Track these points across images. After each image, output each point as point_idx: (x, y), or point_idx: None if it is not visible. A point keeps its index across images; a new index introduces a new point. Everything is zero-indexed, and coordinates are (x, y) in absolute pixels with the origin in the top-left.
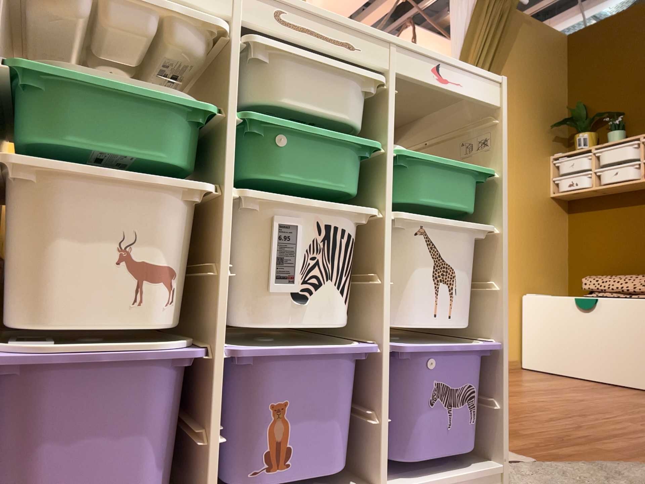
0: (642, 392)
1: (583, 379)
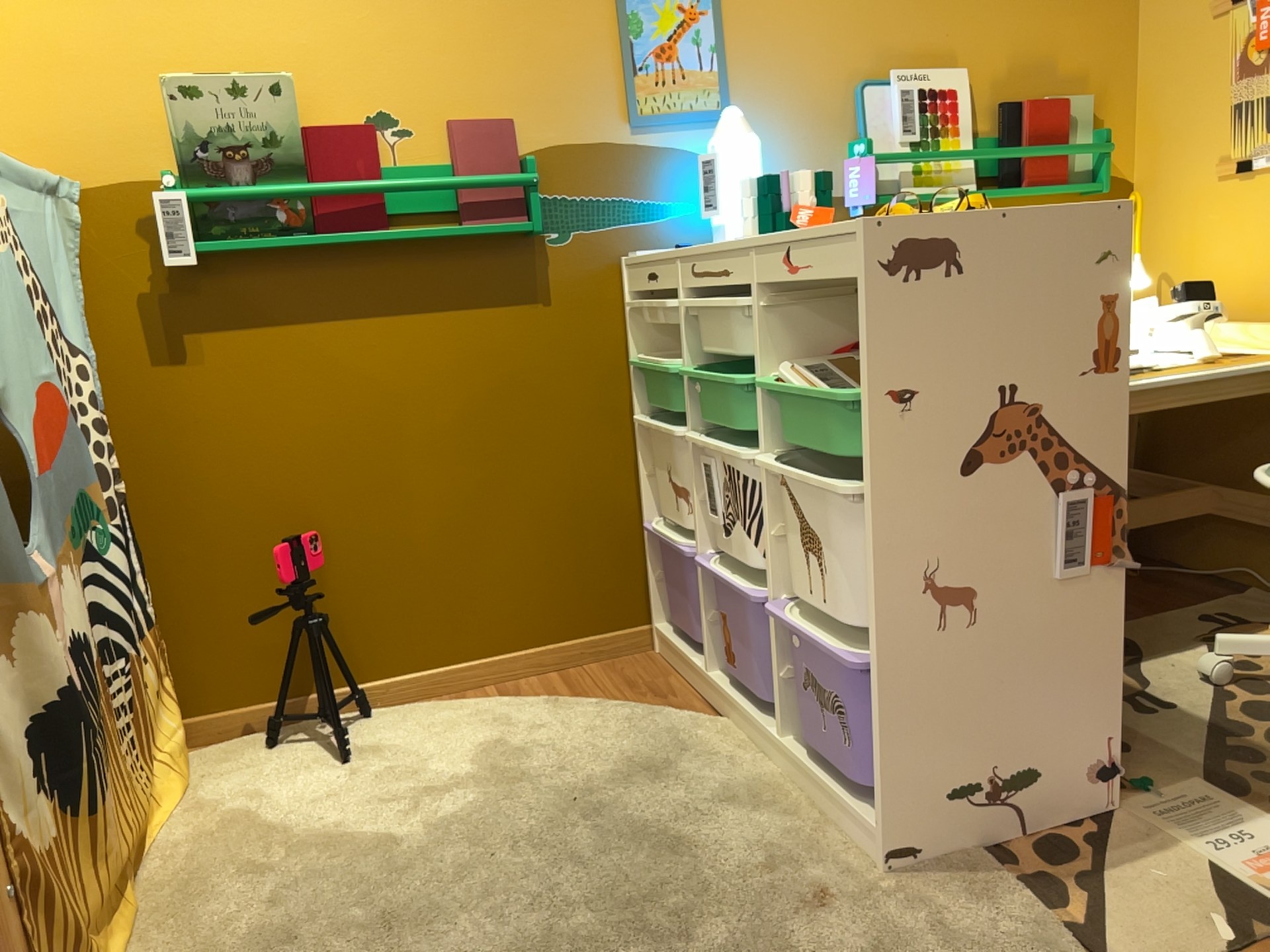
0: None
1: None
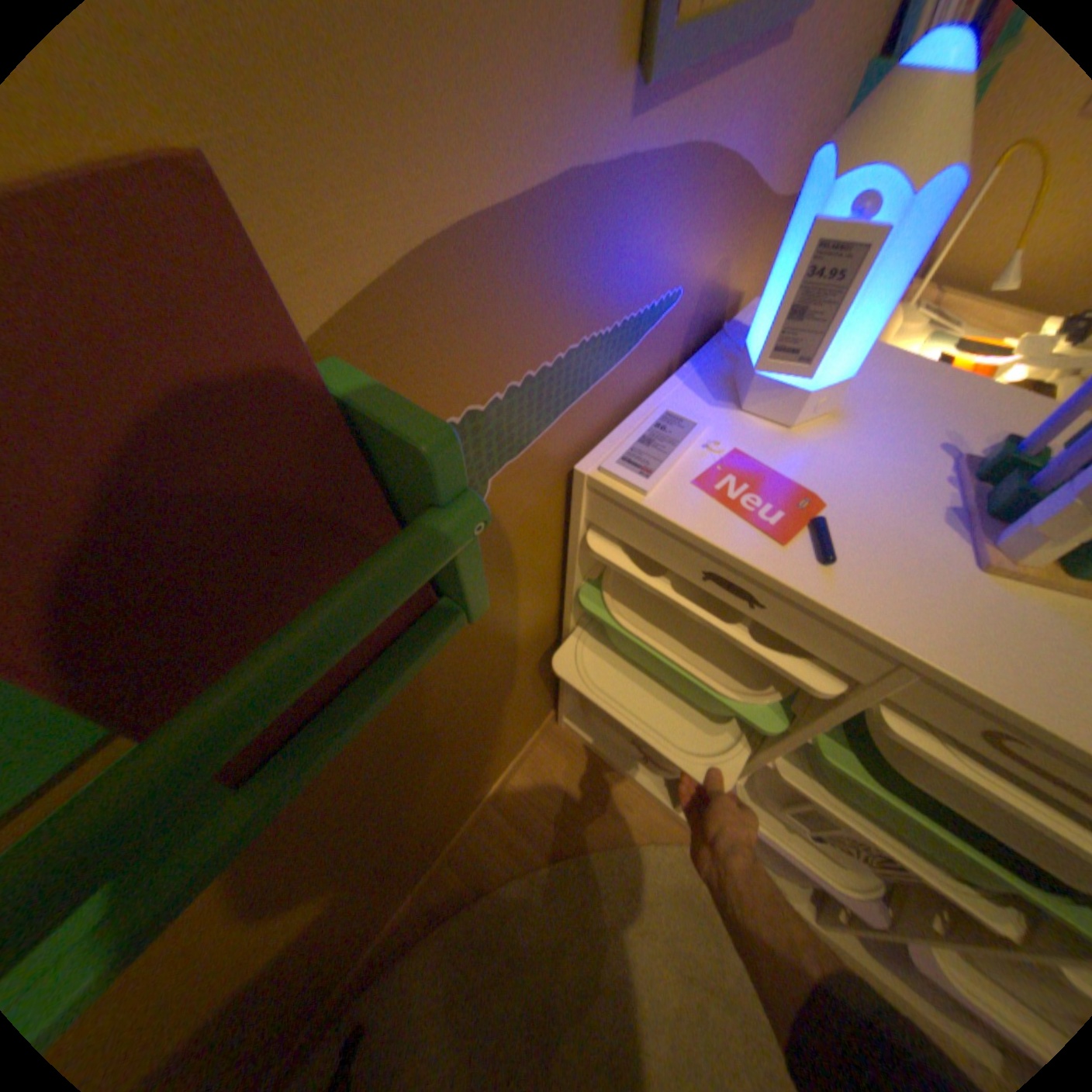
0: None
1: None
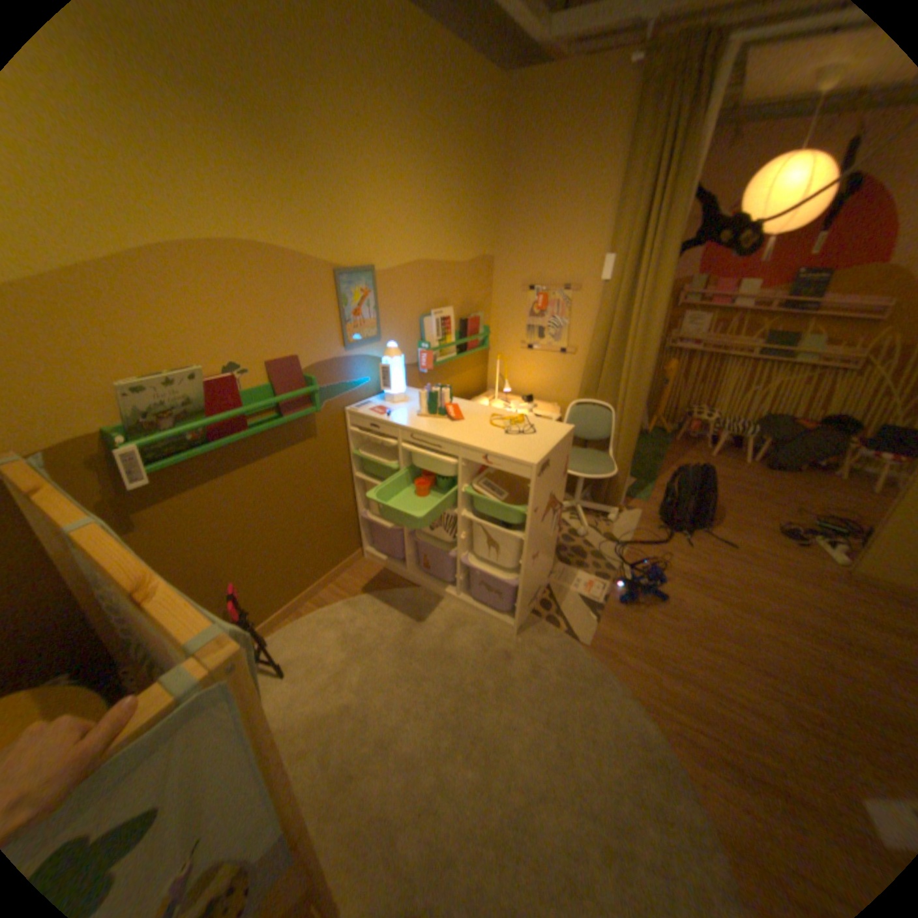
0: None
1: None
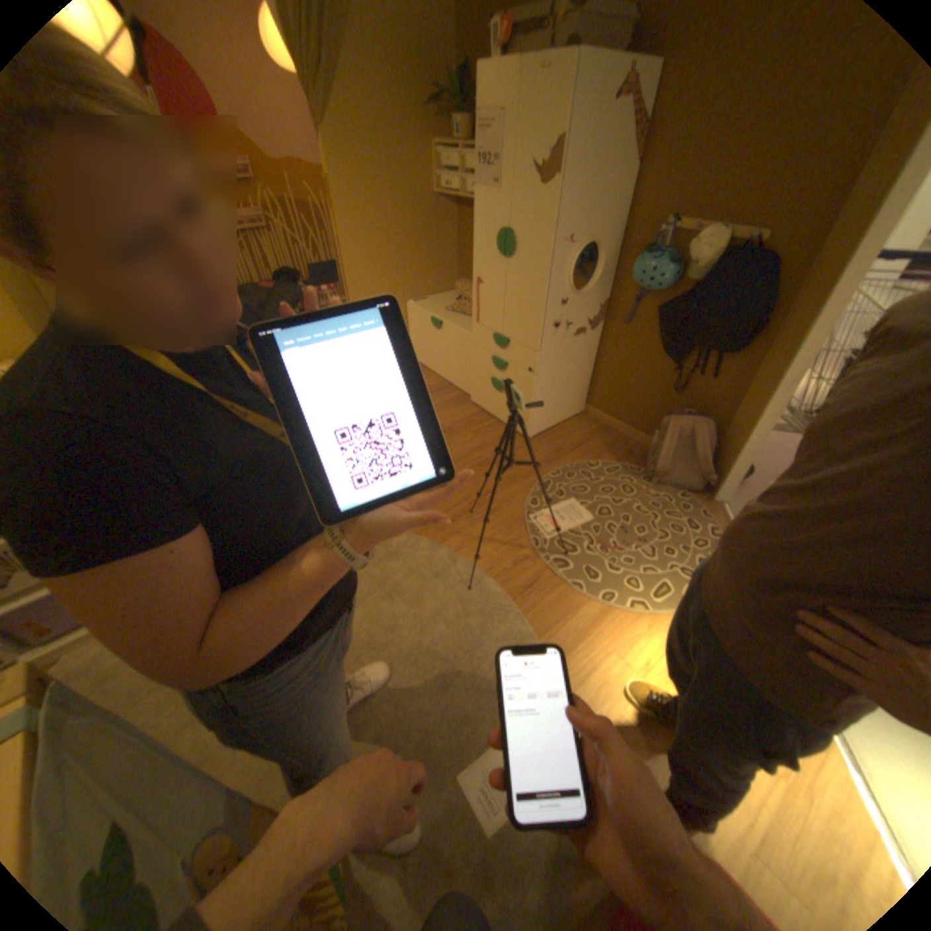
0: (459, 399)
1: (439, 379)
